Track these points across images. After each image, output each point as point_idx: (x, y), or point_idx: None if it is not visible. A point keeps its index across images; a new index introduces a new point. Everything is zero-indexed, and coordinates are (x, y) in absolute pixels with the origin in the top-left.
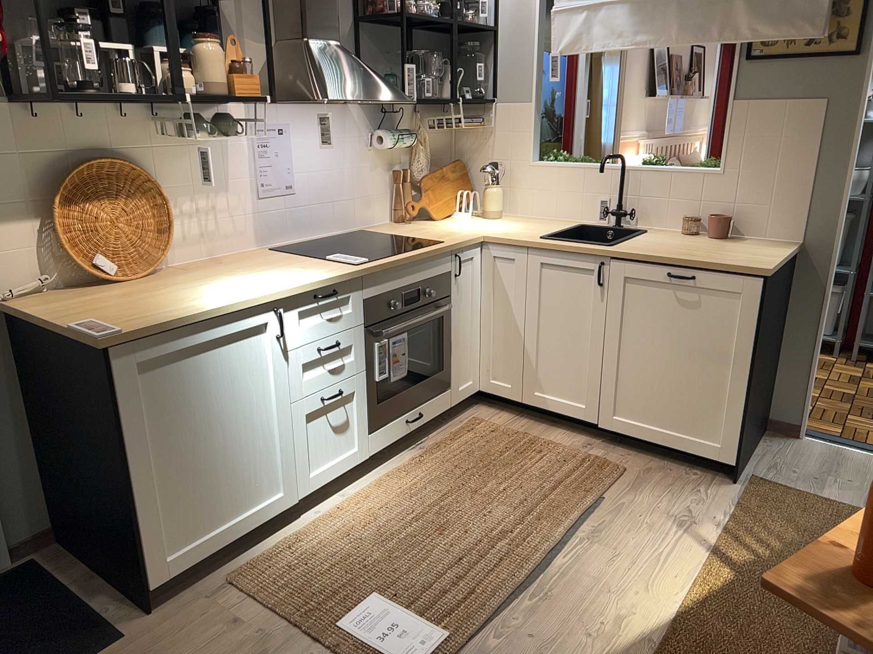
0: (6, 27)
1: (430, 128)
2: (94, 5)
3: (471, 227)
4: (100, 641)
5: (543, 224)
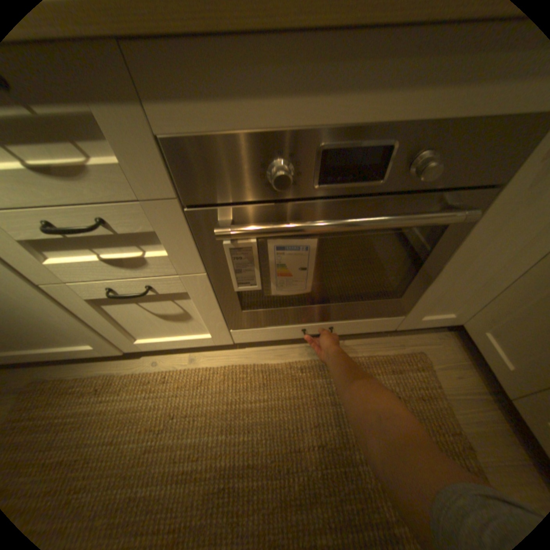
0: None
1: None
2: None
3: None
4: None
5: None
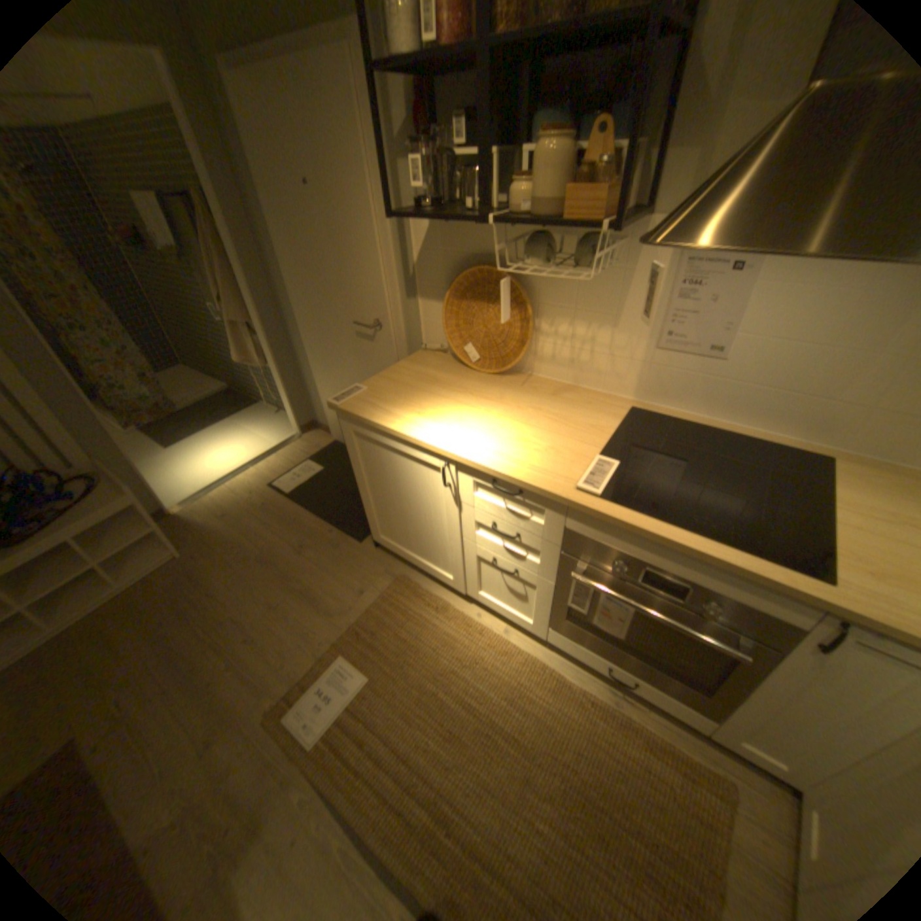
0: (442, 133)
1: None
2: (513, 88)
3: None
4: (358, 534)
5: None
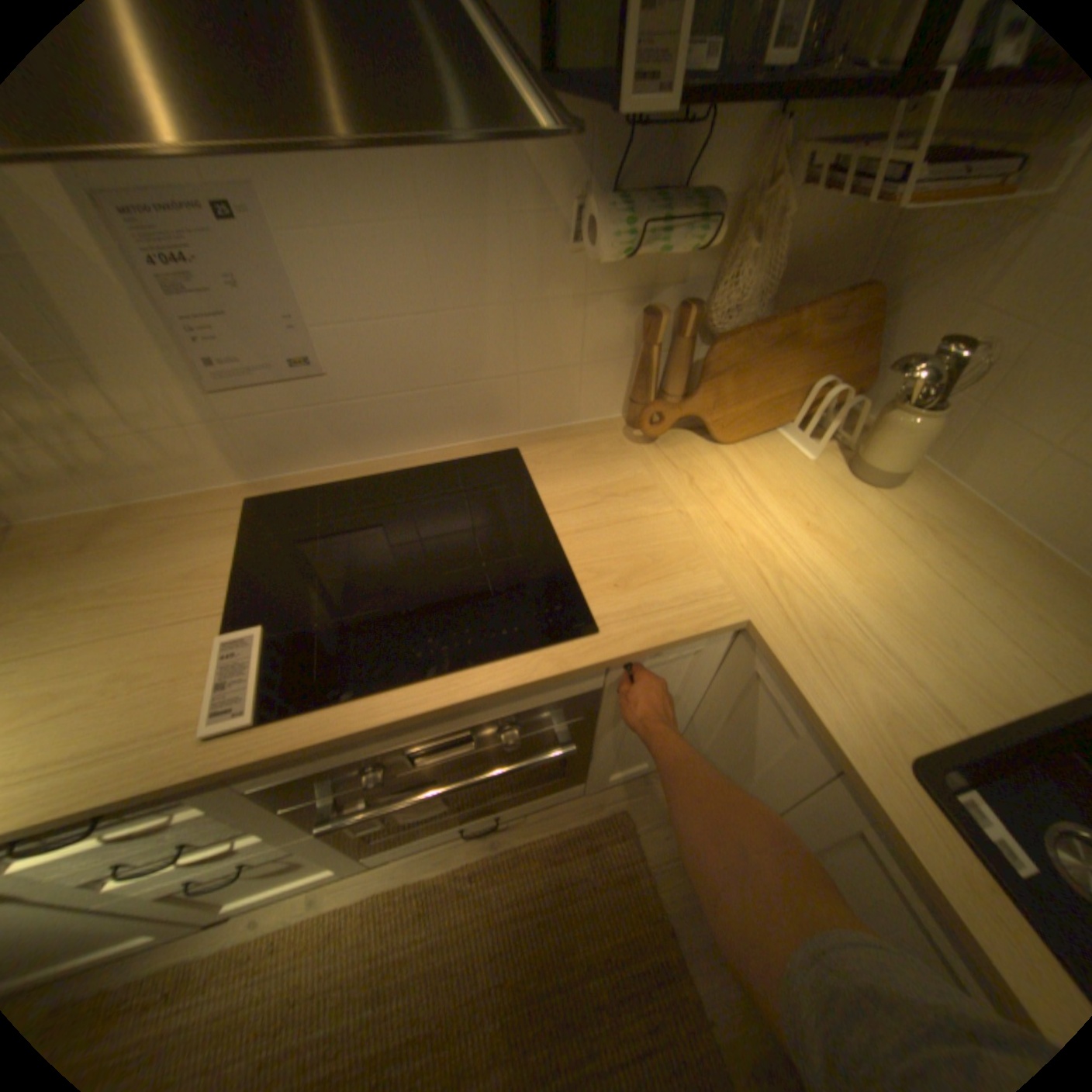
0: None
1: (816, 175)
2: None
3: (767, 524)
4: None
5: (994, 598)
